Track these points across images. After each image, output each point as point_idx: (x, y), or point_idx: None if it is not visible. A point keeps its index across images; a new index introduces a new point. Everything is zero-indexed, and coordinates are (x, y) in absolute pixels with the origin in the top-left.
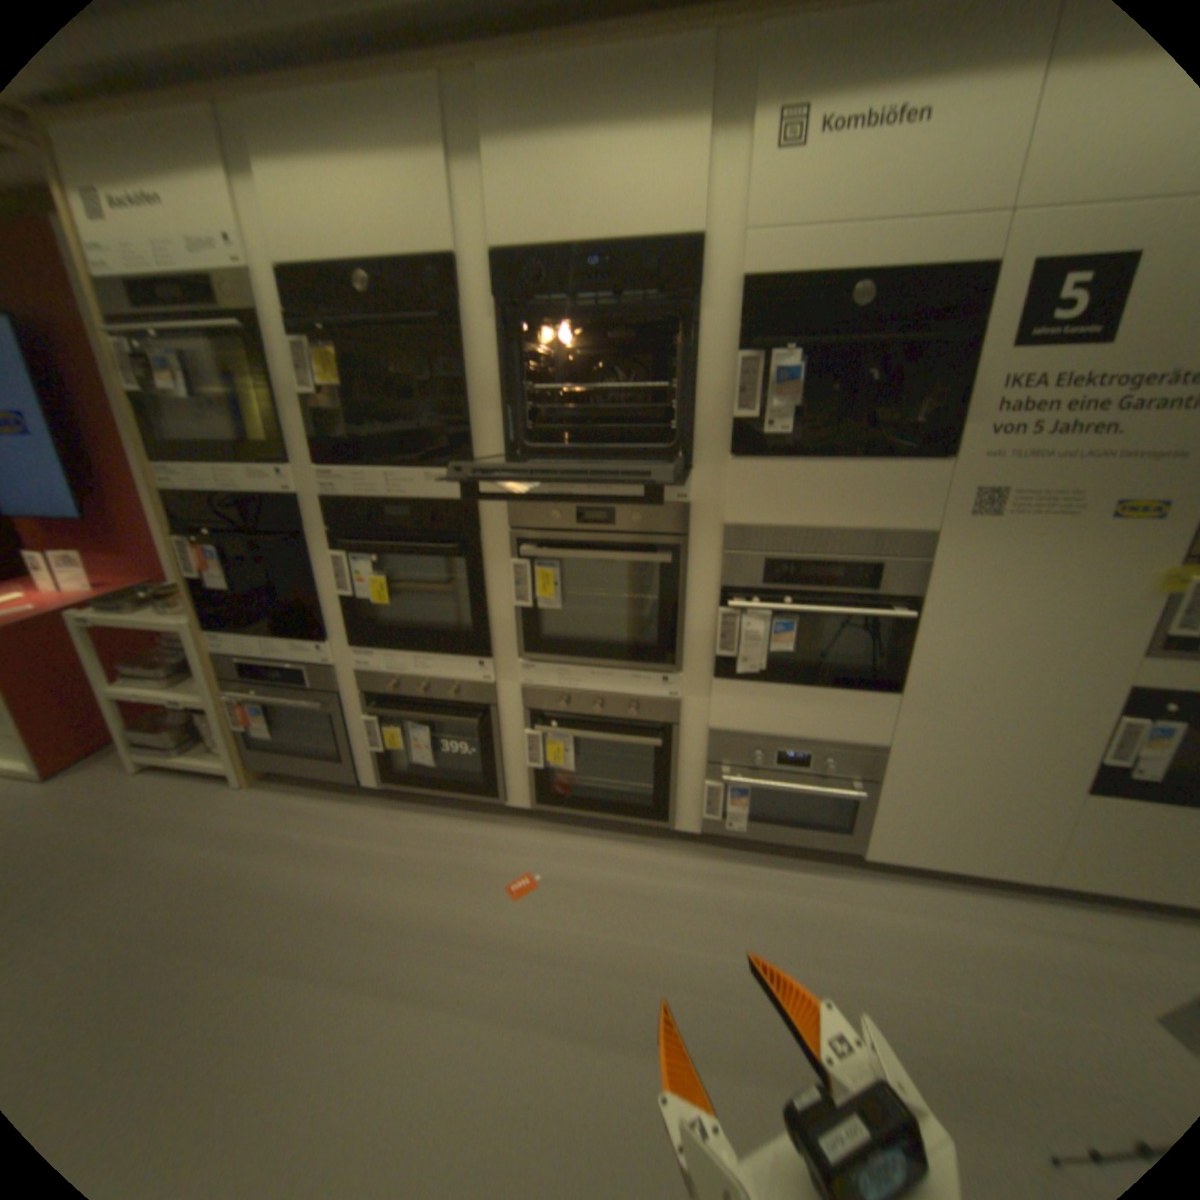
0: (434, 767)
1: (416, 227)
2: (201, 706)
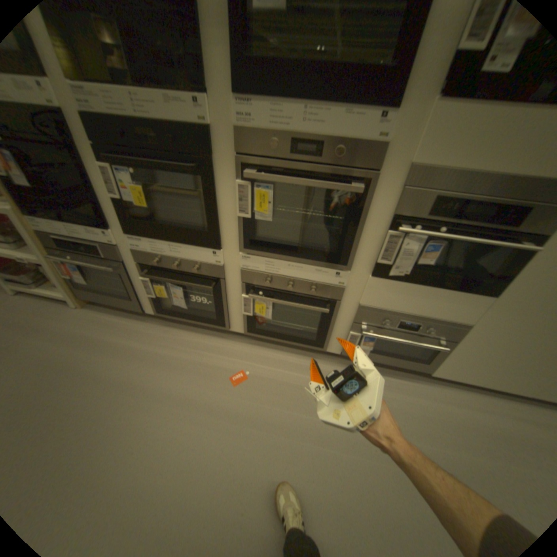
0: (187, 309)
1: None
2: (41, 263)
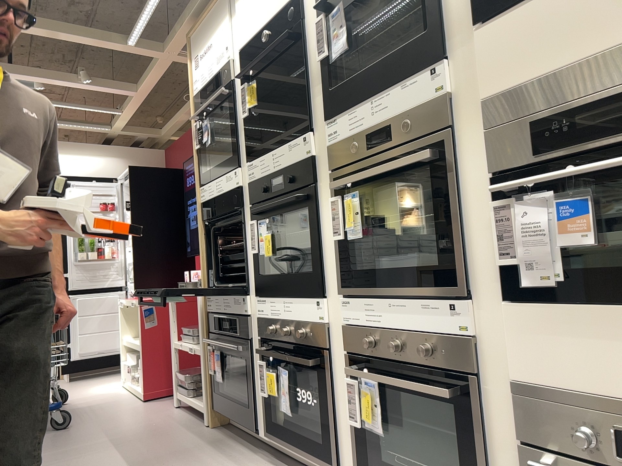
0: (292, 417)
1: None
2: (200, 351)
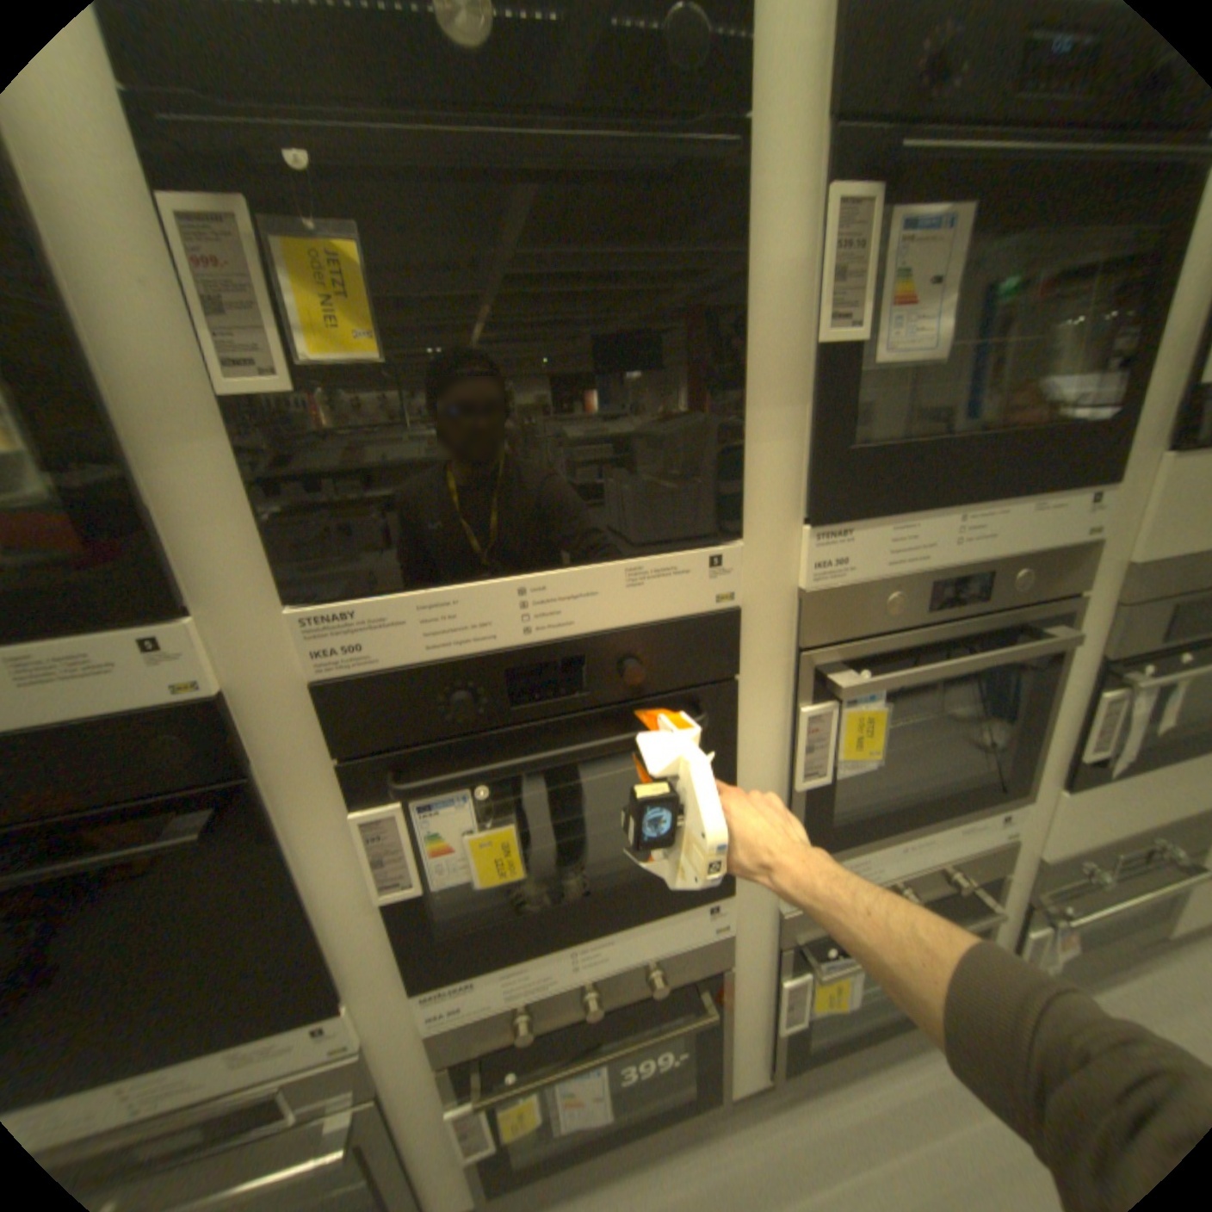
0: (609, 1120)
1: None
2: None
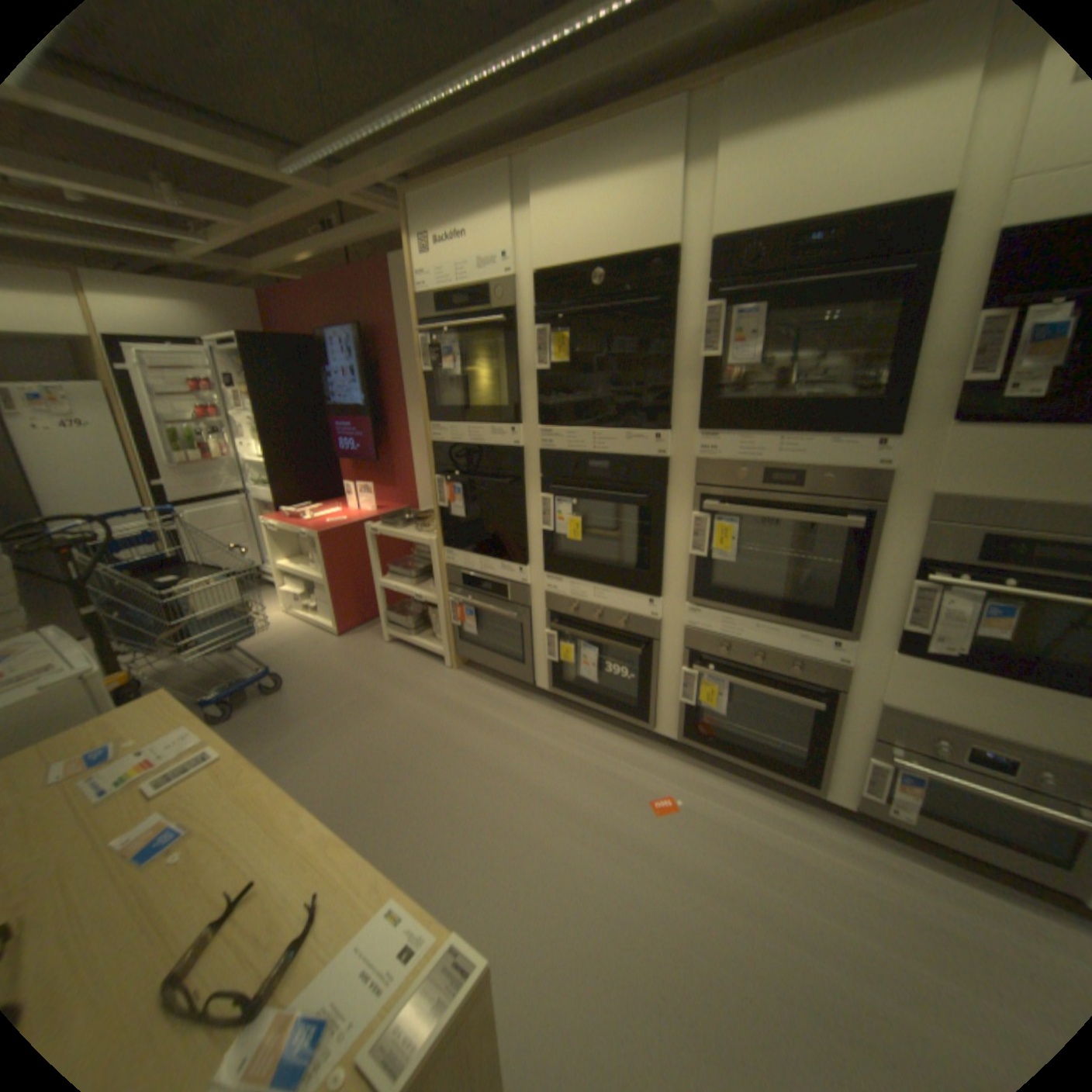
0: (598, 684)
1: (651, 228)
2: (437, 603)
